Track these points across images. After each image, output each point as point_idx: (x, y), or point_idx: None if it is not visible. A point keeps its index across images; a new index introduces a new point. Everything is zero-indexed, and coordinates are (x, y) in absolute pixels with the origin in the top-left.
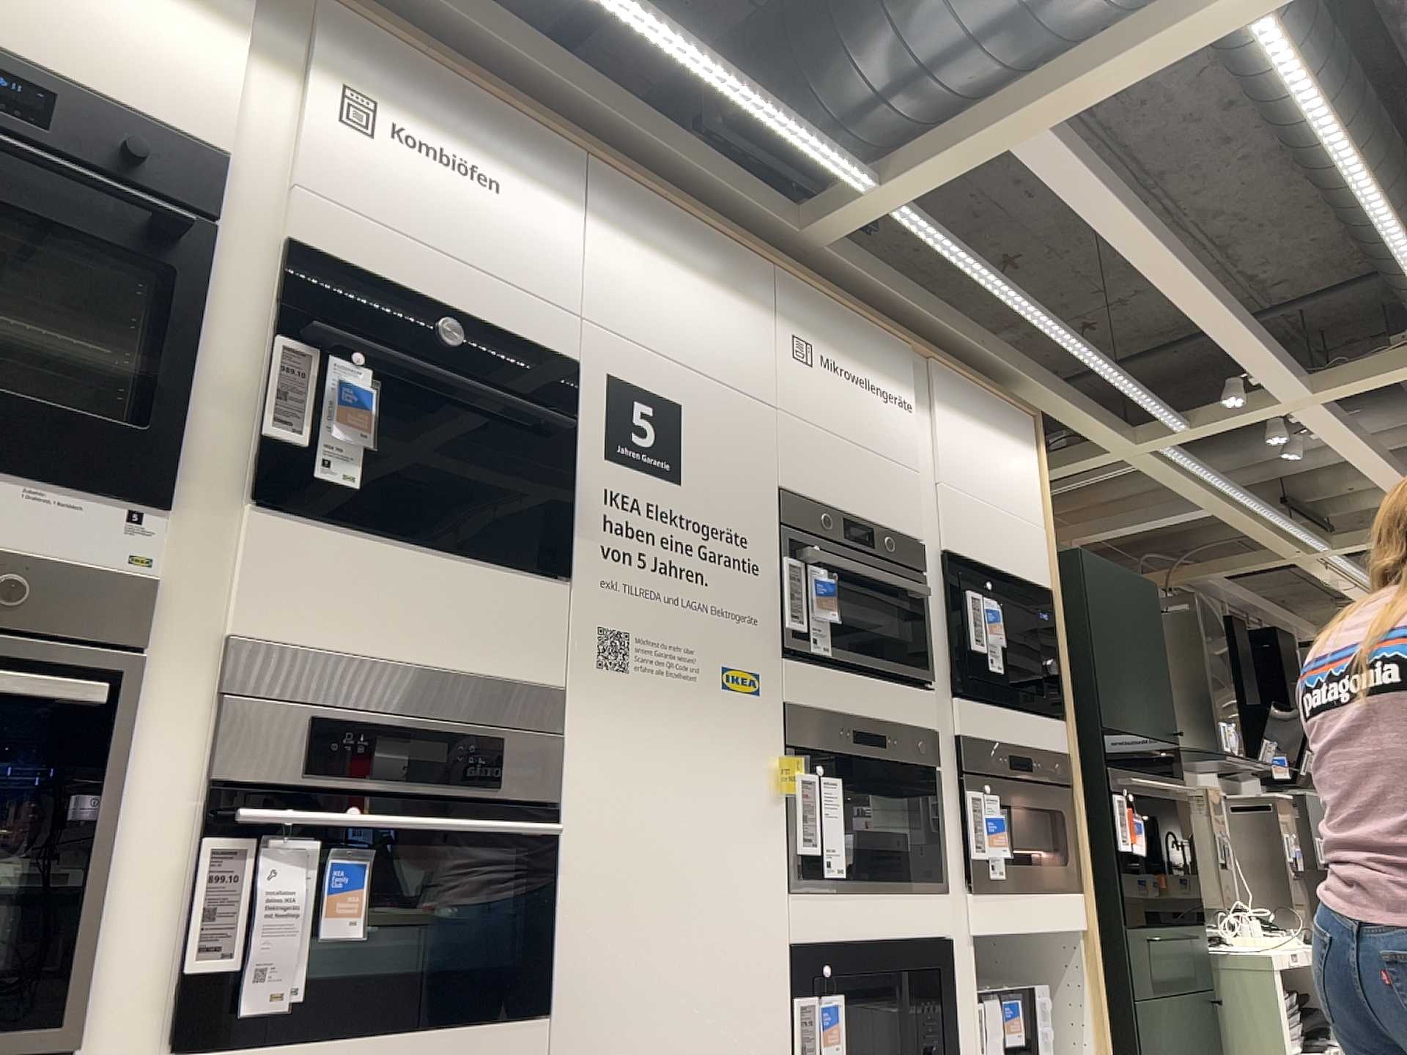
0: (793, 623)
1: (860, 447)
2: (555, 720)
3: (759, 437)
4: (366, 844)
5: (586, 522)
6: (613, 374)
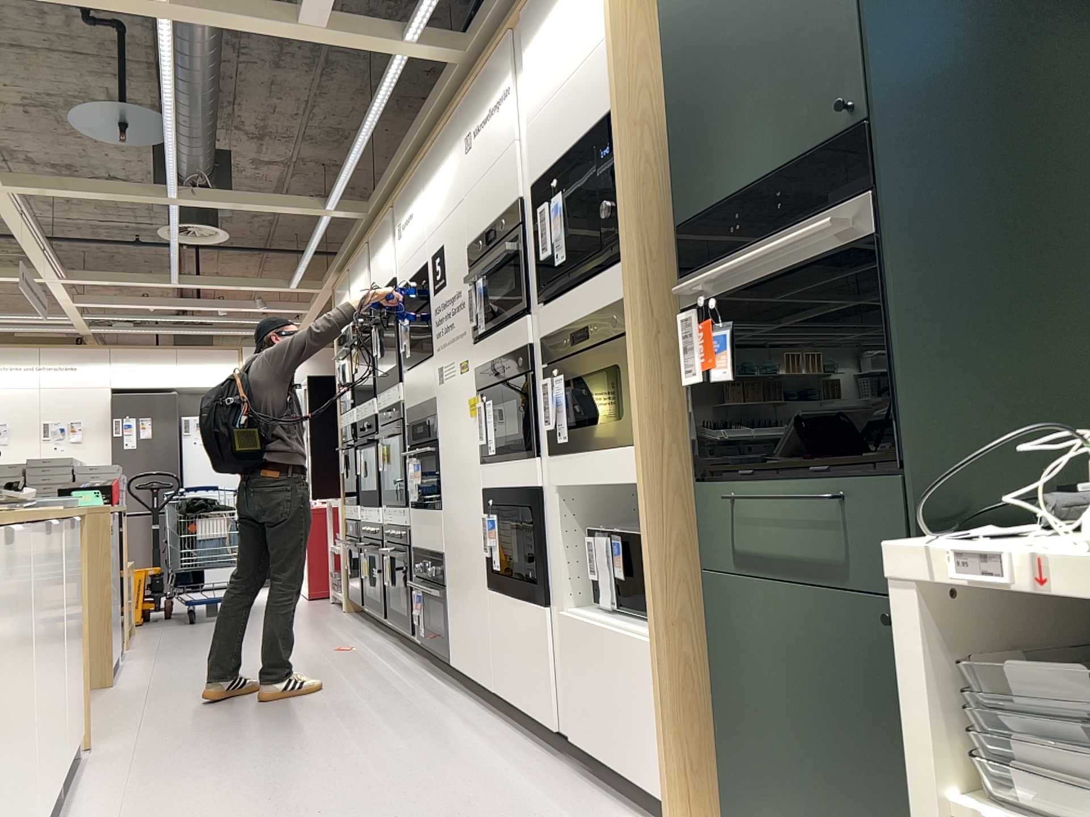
0: (473, 323)
1: (493, 159)
2: (433, 414)
3: (461, 221)
4: (425, 464)
5: (432, 328)
6: (430, 252)
